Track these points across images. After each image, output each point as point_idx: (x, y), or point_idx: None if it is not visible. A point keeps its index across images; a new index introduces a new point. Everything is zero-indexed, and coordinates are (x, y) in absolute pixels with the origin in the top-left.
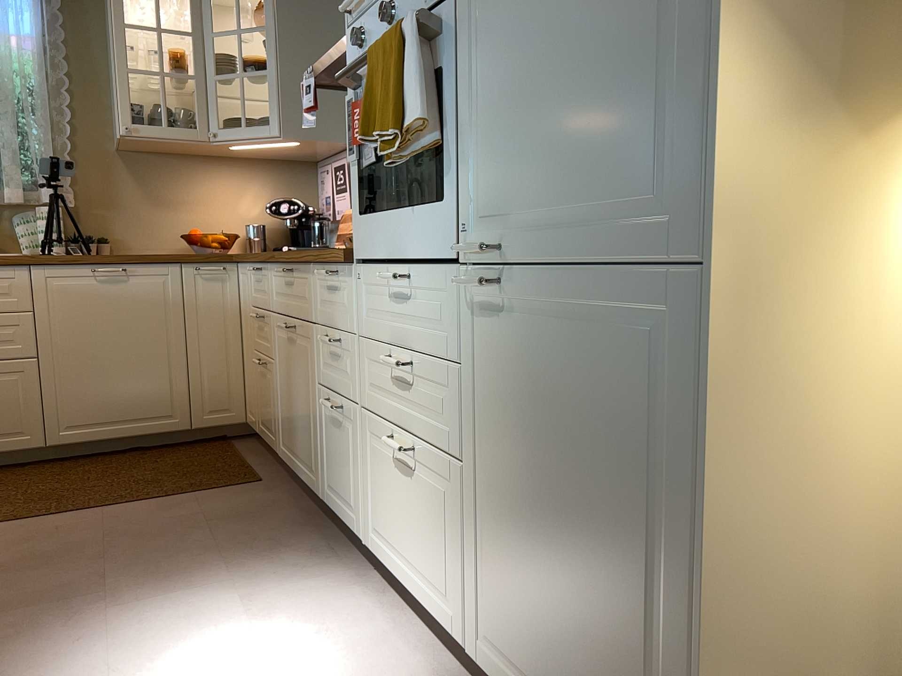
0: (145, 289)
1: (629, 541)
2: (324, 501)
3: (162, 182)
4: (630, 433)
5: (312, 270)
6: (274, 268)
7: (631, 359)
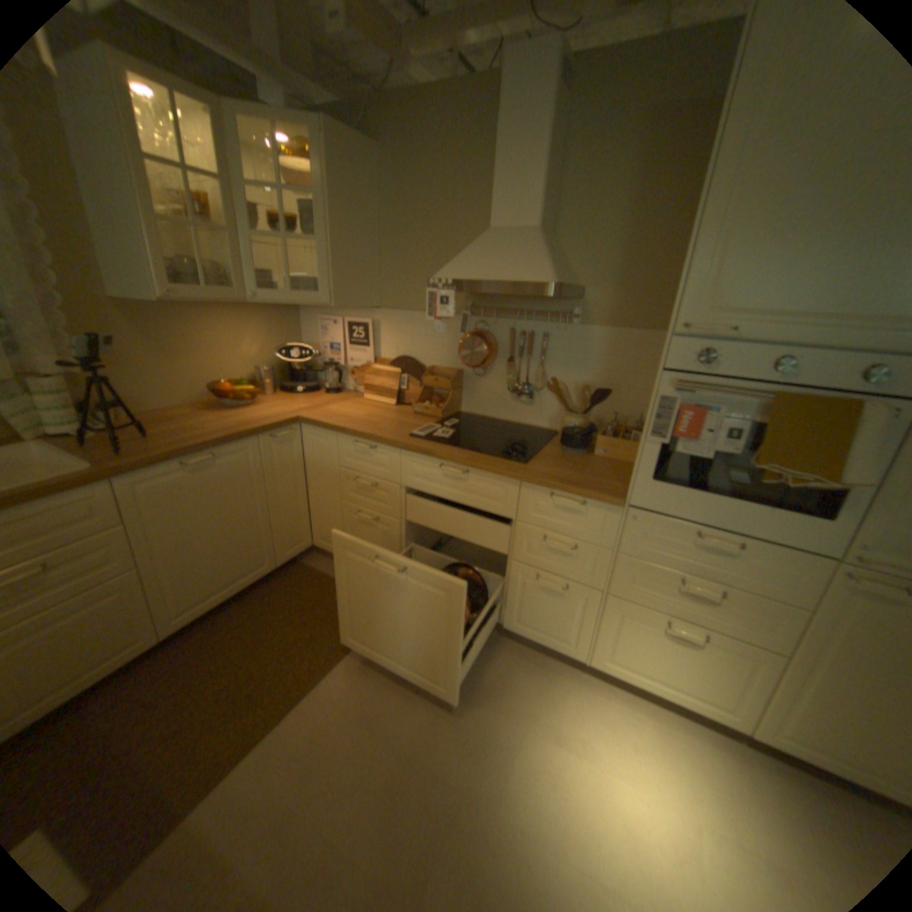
0: (232, 467)
1: None
2: (501, 625)
3: (166, 331)
4: None
5: (520, 484)
6: (415, 456)
7: None
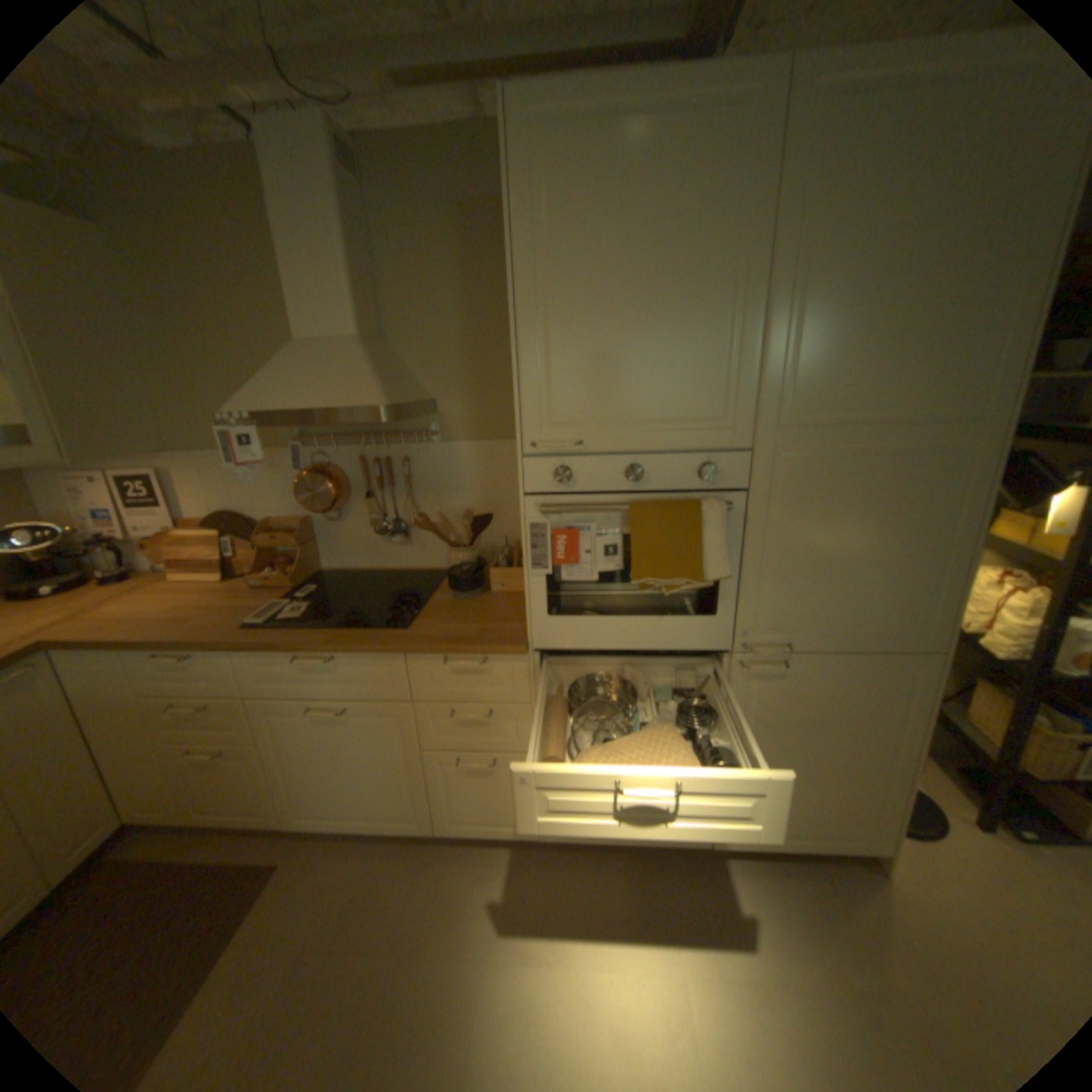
0: None
1: (872, 756)
2: (432, 835)
3: None
4: (880, 717)
5: (404, 657)
6: (253, 656)
7: (886, 689)
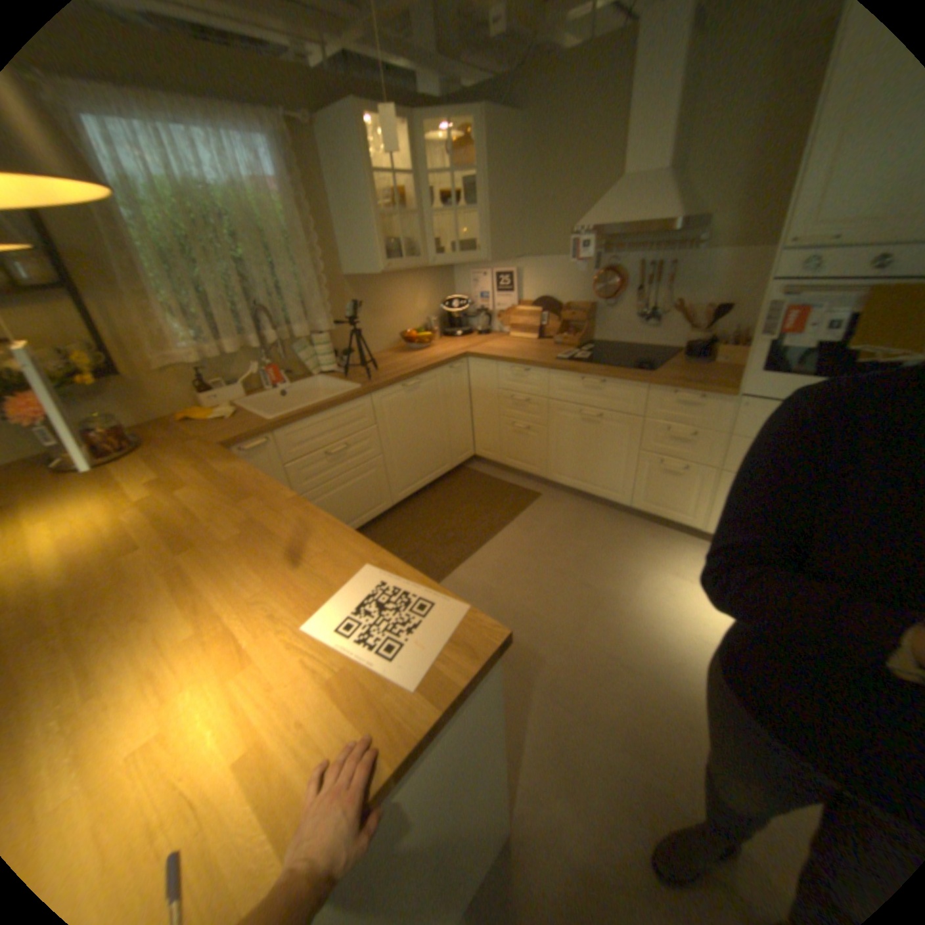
0: (426, 391)
1: None
2: (629, 506)
3: (371, 297)
4: None
5: (647, 387)
6: (559, 375)
7: None
